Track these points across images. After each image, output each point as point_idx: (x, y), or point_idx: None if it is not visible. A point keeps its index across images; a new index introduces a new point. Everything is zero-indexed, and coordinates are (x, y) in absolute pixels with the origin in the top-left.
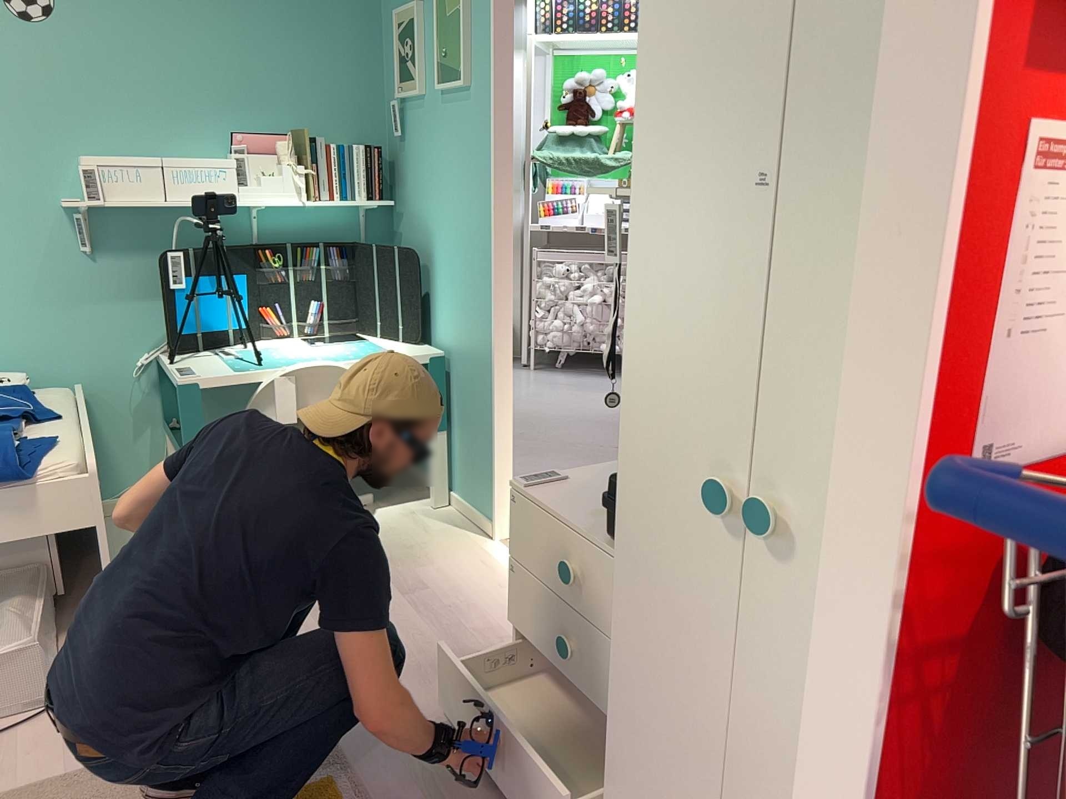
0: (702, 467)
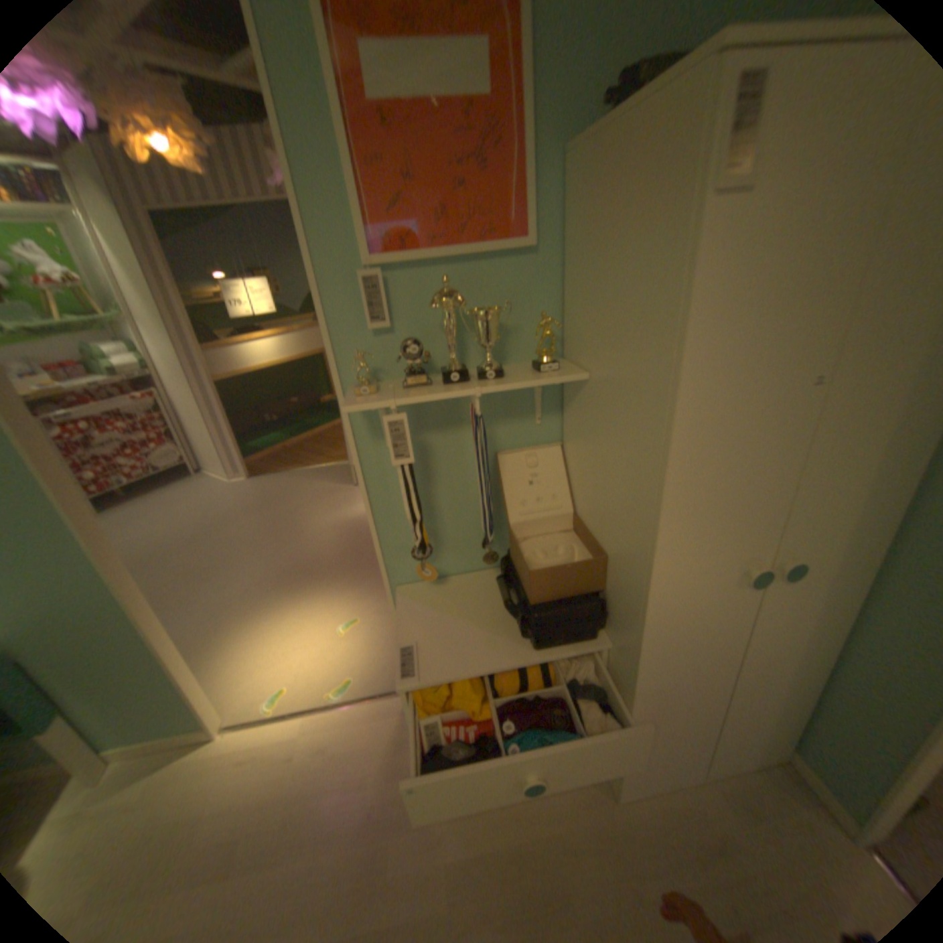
0: (736, 571)
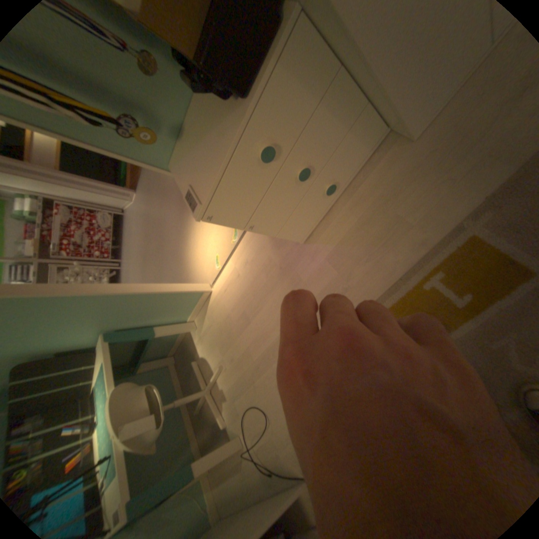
0: None
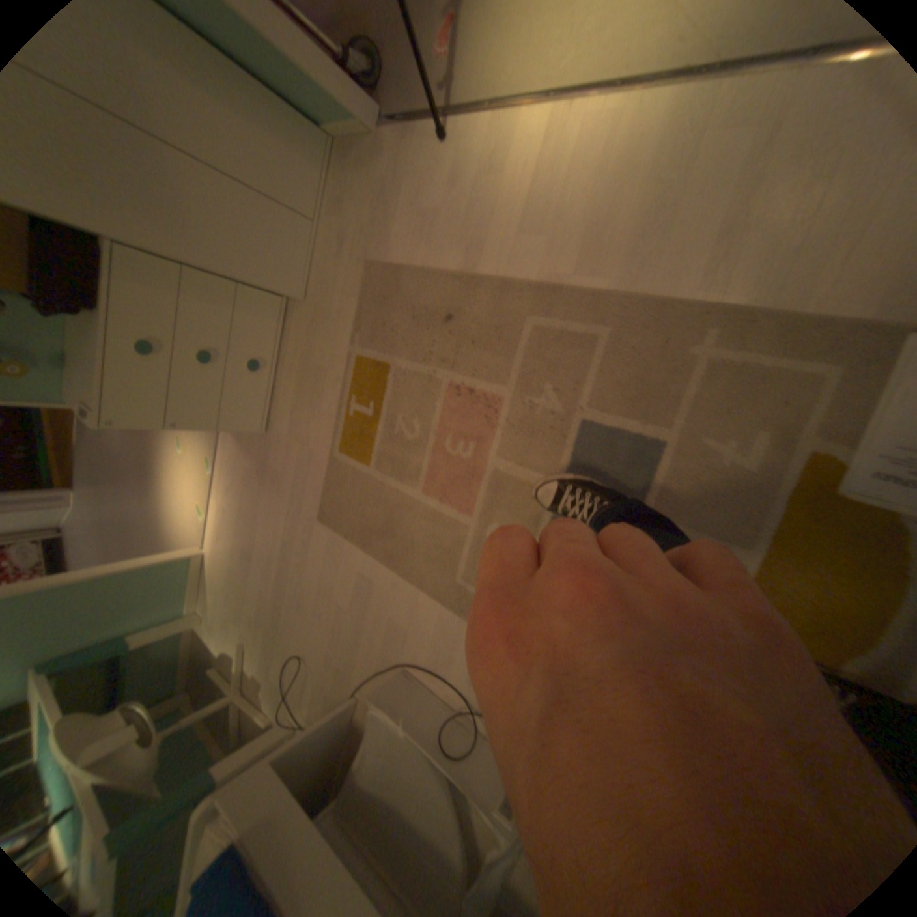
0: None
